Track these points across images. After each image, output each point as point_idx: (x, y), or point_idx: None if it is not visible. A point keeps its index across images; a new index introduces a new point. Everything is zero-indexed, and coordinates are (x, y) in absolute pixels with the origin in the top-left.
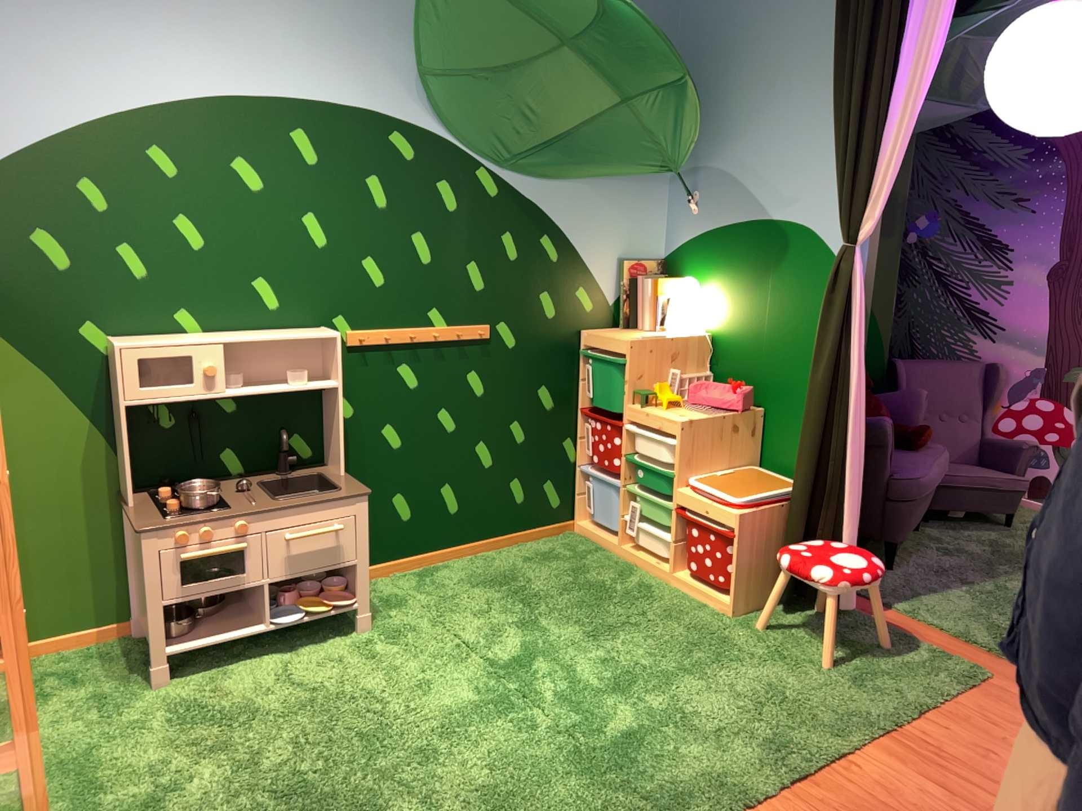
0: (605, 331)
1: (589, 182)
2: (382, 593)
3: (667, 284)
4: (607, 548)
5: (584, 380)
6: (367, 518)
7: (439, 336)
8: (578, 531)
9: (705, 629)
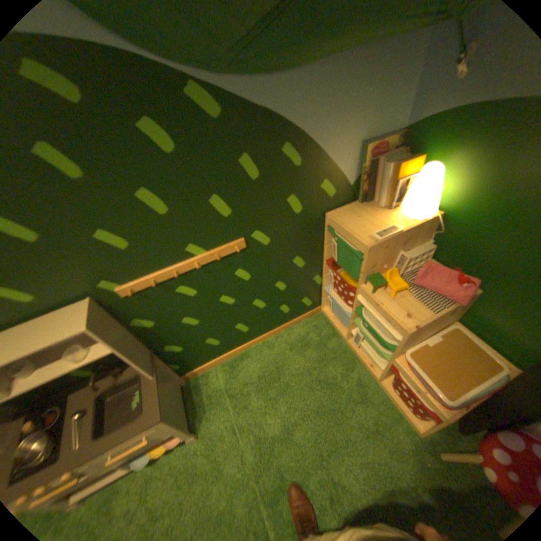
0: (345, 214)
1: (335, 61)
2: (210, 387)
3: (408, 166)
4: (339, 333)
5: (327, 245)
6: (166, 424)
7: (202, 263)
8: (323, 311)
9: (403, 454)
